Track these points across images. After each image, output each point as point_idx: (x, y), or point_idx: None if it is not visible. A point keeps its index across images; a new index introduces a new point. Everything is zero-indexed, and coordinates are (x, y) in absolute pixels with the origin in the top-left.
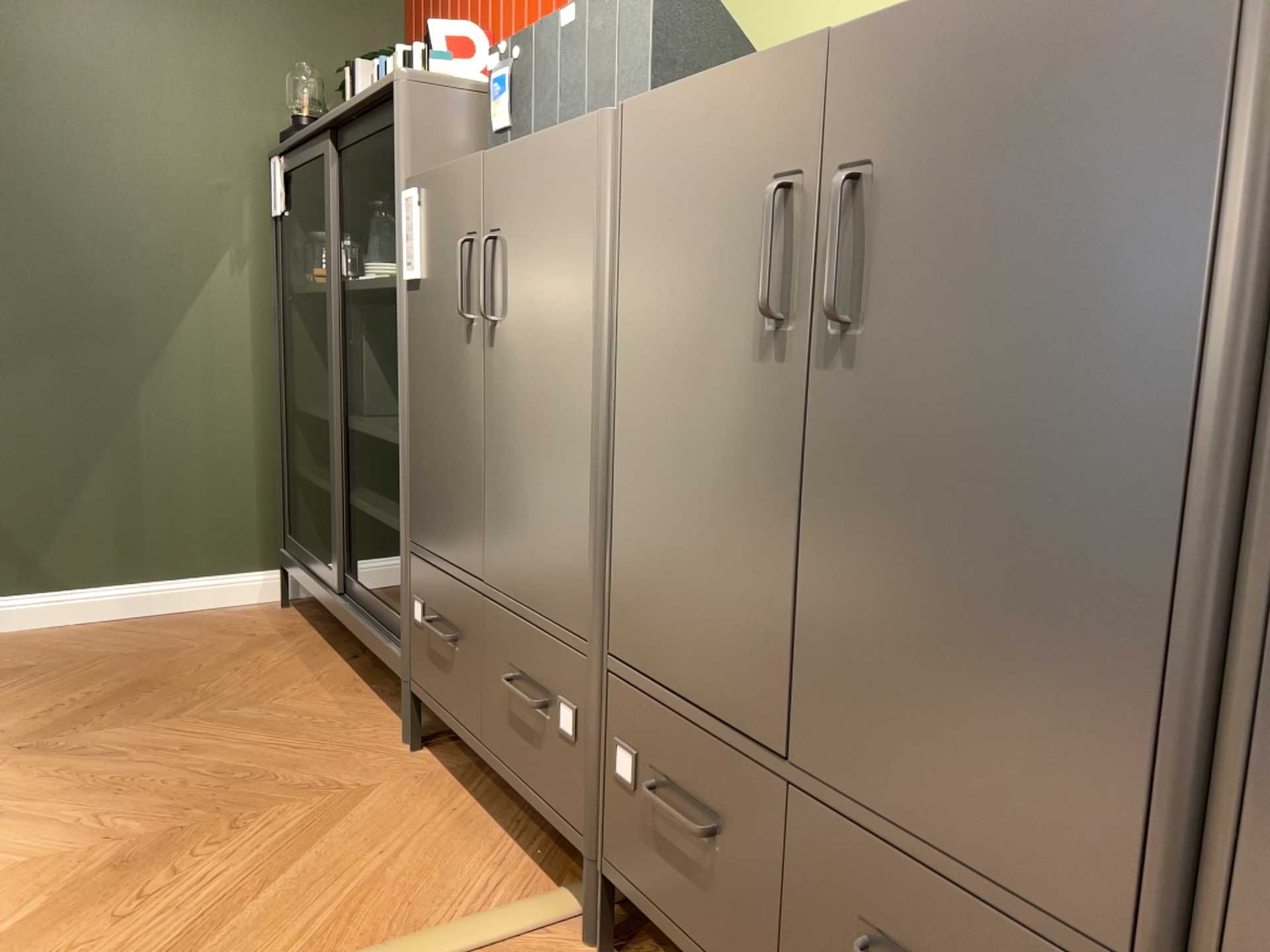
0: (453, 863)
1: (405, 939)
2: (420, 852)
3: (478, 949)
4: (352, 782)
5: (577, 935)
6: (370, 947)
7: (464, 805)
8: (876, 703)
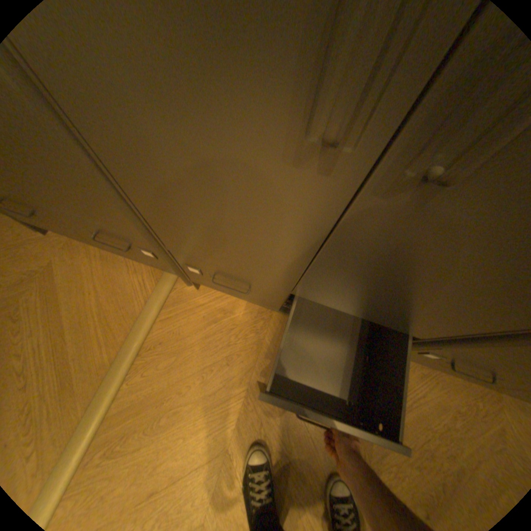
0: (118, 281)
1: (135, 323)
2: (102, 284)
3: (160, 310)
4: (37, 266)
5: (183, 283)
6: (126, 333)
7: (95, 250)
8: (346, 296)
